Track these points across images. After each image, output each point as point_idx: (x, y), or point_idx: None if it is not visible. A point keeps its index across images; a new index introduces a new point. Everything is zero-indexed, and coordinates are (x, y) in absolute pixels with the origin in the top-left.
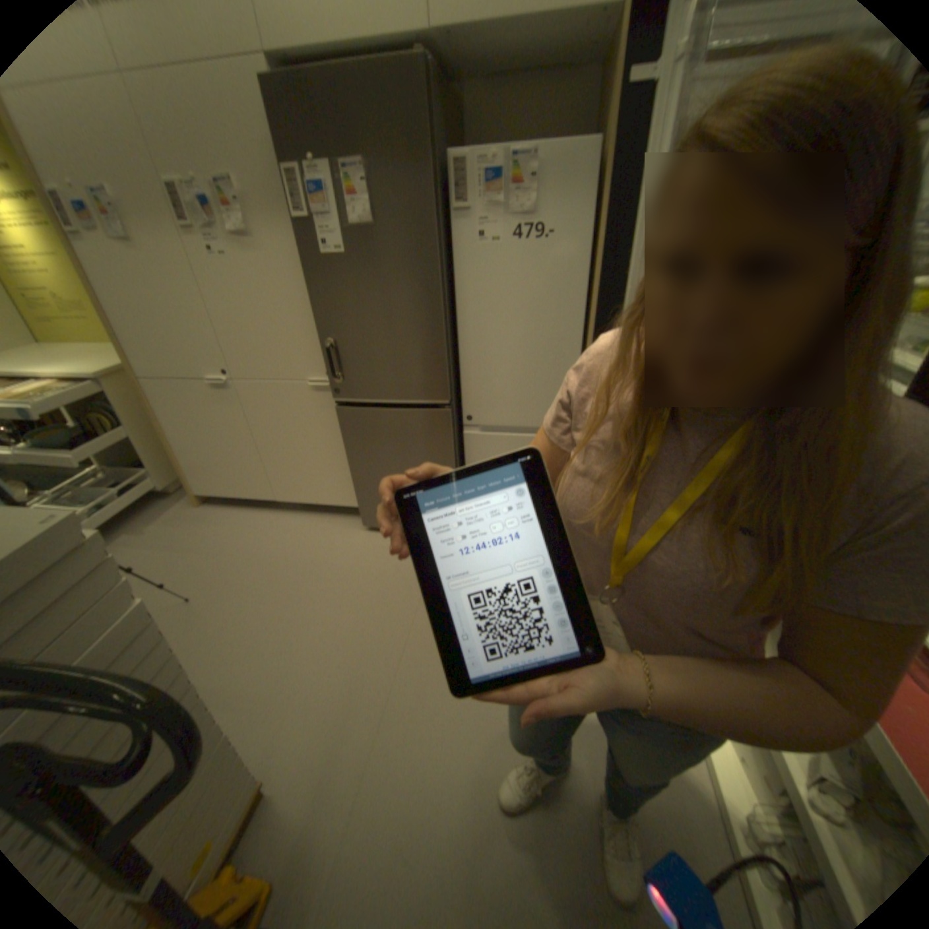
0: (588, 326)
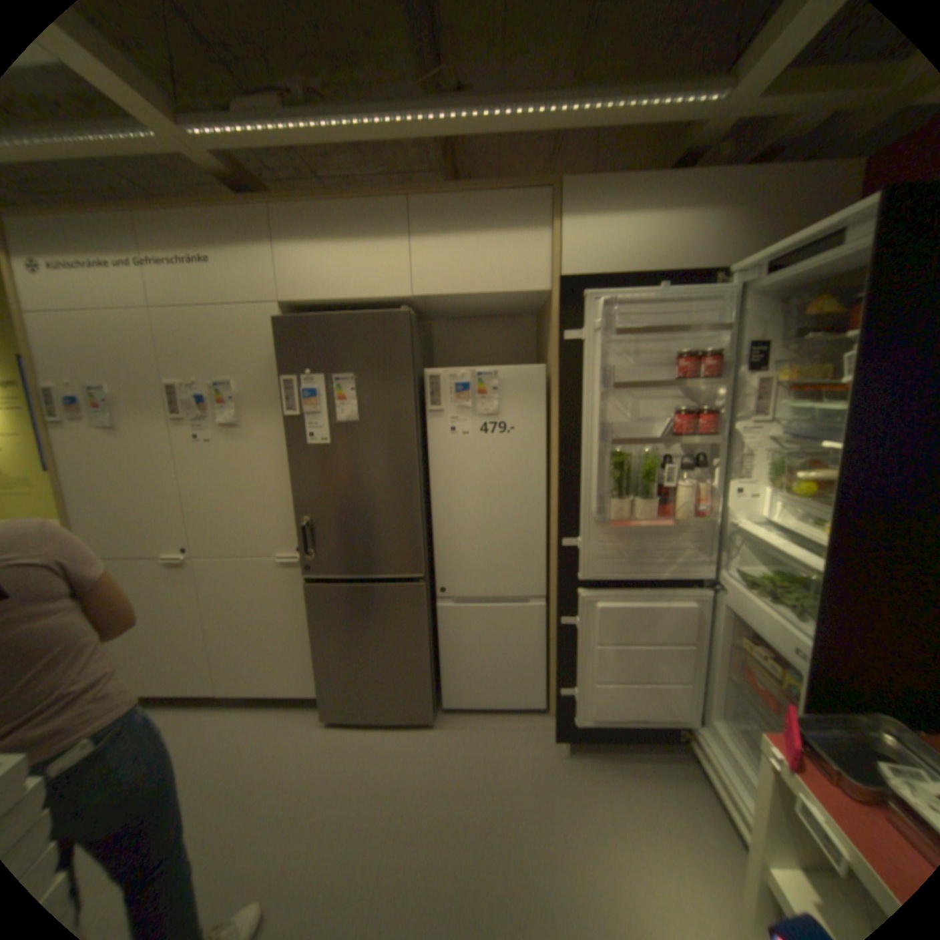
0: (550, 502)
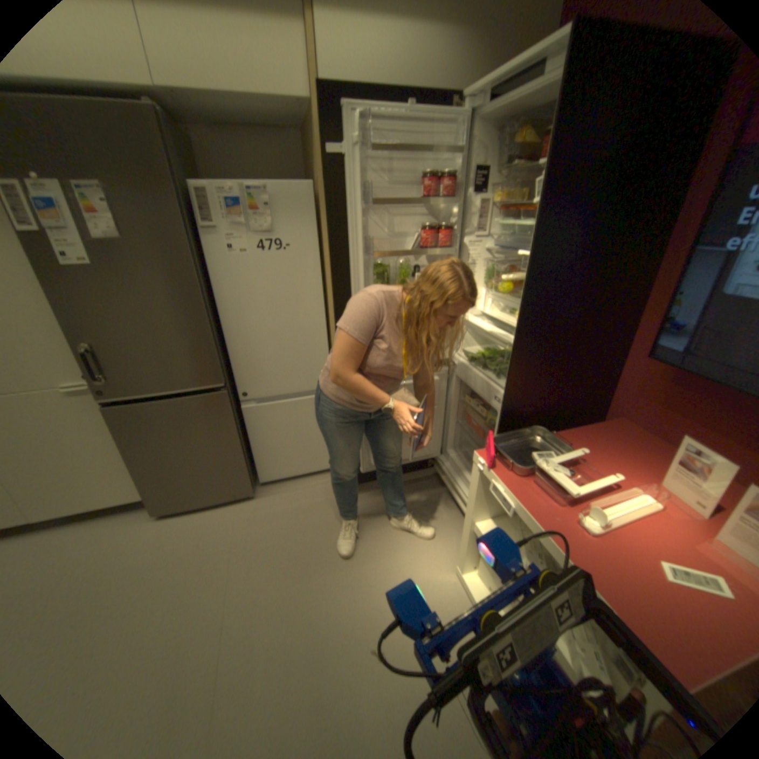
0: (328, 311)
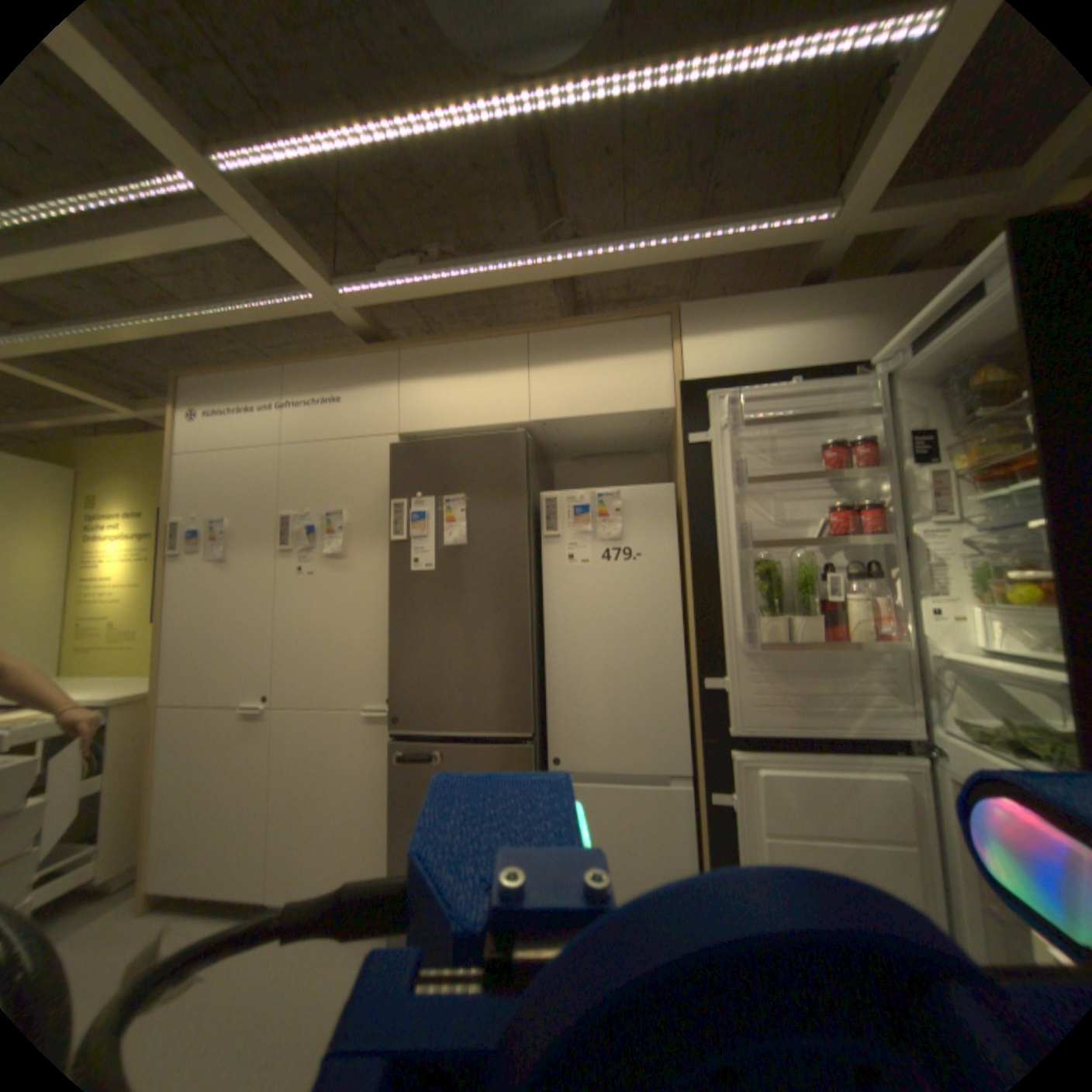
0: (689, 645)
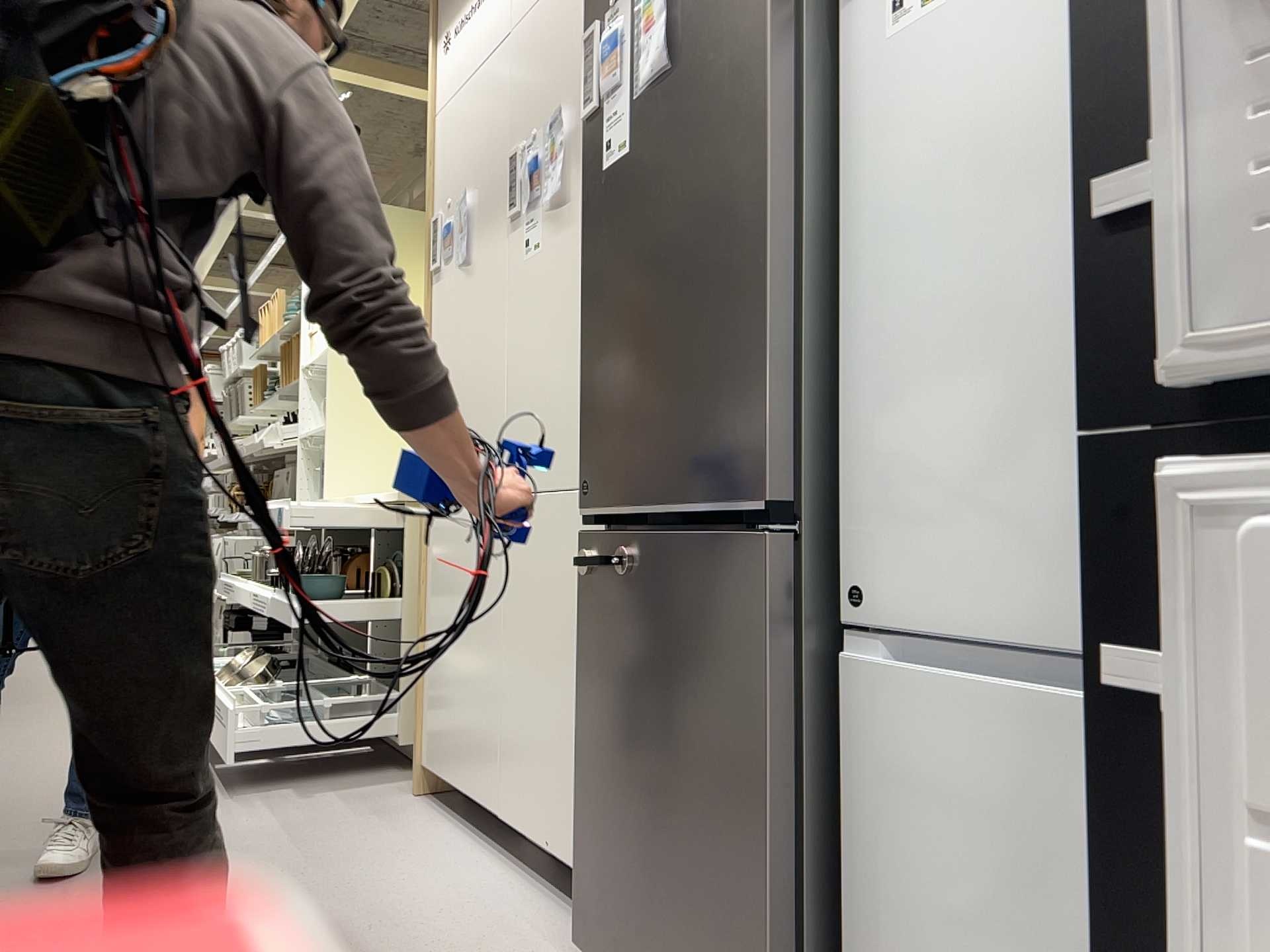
0: None
